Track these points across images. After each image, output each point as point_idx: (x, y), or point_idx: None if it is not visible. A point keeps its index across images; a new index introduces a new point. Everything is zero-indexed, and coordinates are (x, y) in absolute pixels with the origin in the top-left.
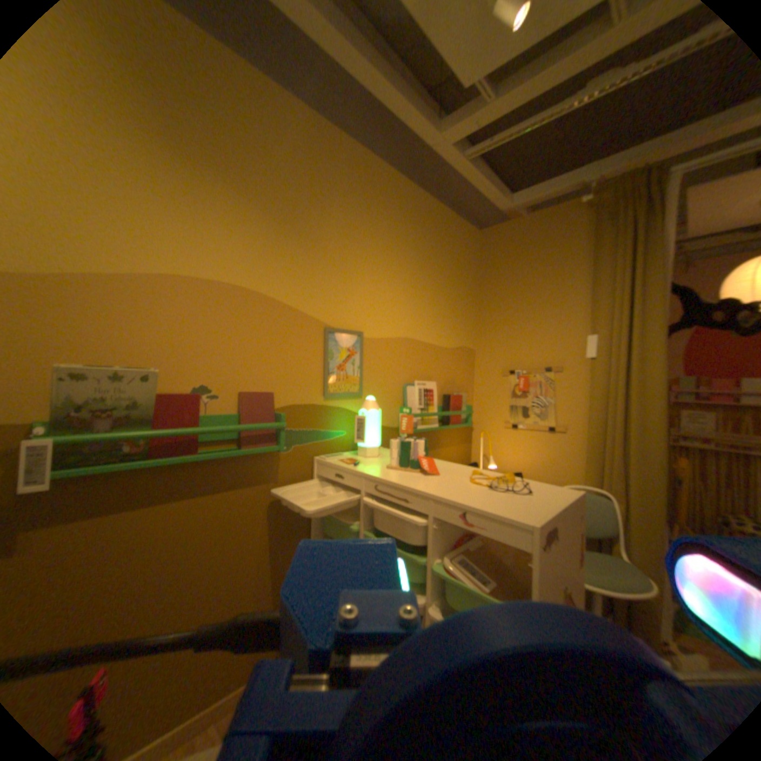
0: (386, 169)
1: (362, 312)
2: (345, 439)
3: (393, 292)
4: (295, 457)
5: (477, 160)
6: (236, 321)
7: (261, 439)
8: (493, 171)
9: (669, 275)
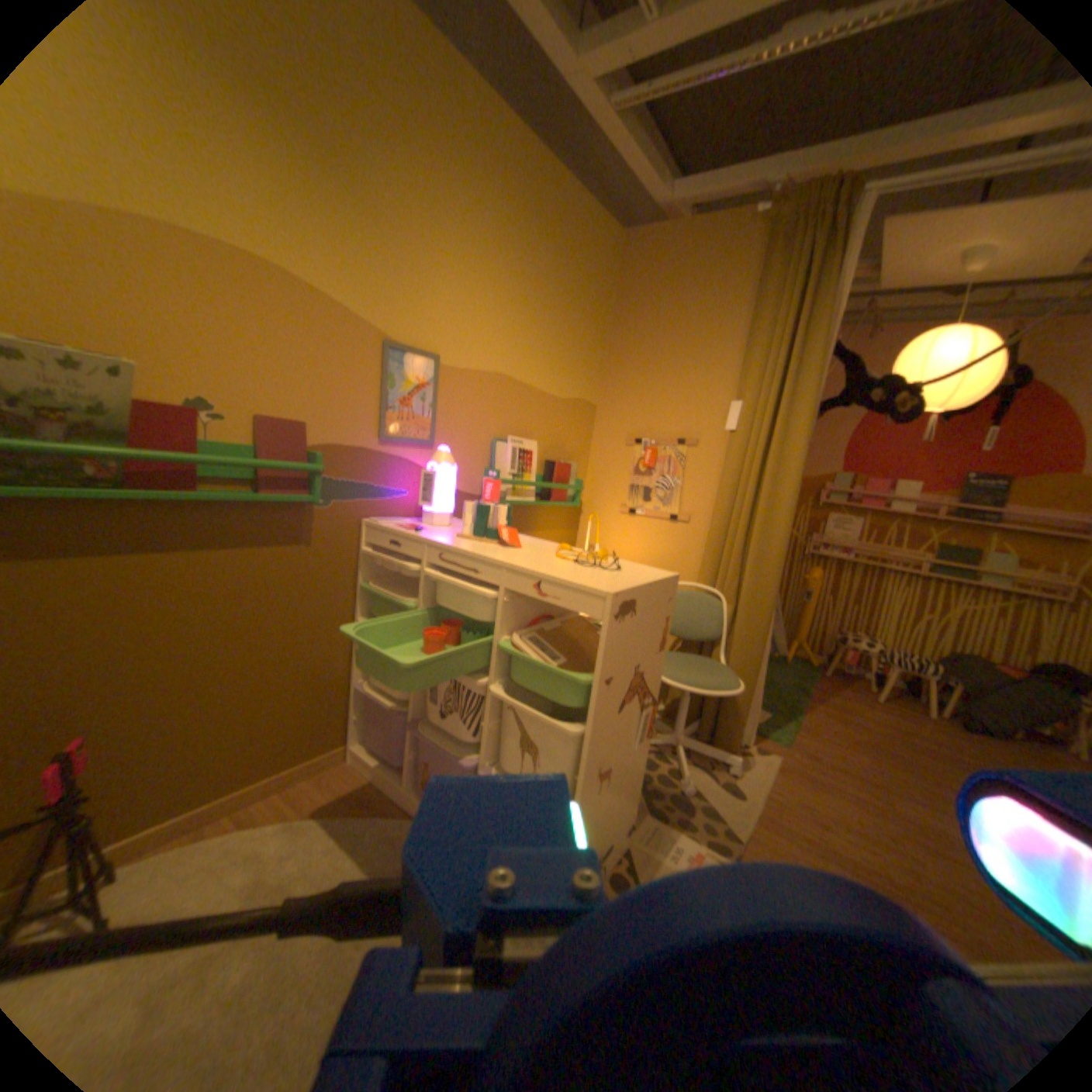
0: (490, 101)
1: (439, 326)
2: (405, 501)
3: (487, 304)
4: (335, 516)
5: (628, 116)
6: (248, 308)
7: (286, 484)
8: (650, 139)
9: (833, 334)
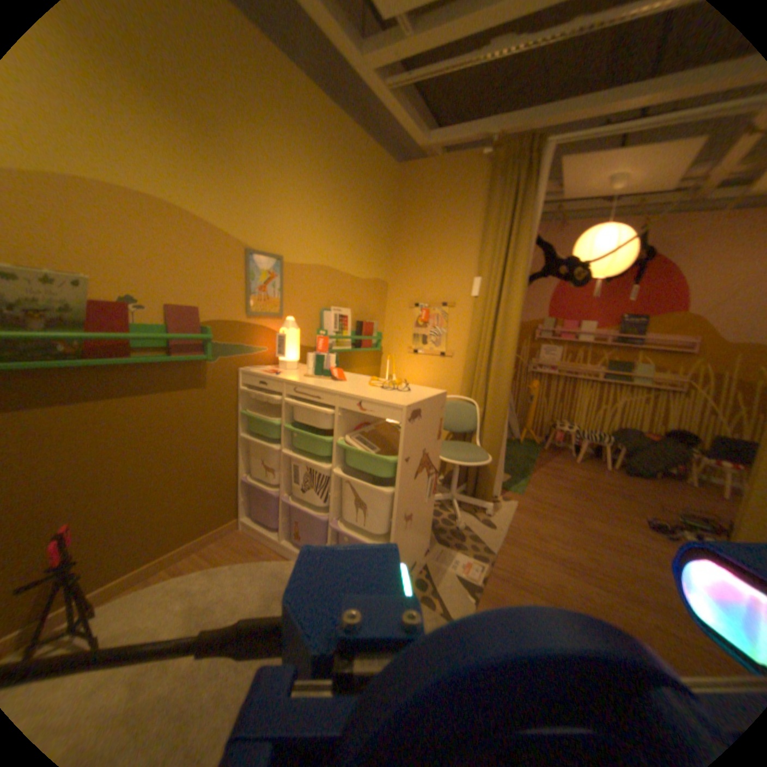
0: (305, 85)
1: (280, 237)
2: (266, 355)
3: (311, 220)
4: (220, 368)
5: (396, 92)
6: (155, 234)
7: (188, 349)
8: (411, 106)
9: (533, 233)
